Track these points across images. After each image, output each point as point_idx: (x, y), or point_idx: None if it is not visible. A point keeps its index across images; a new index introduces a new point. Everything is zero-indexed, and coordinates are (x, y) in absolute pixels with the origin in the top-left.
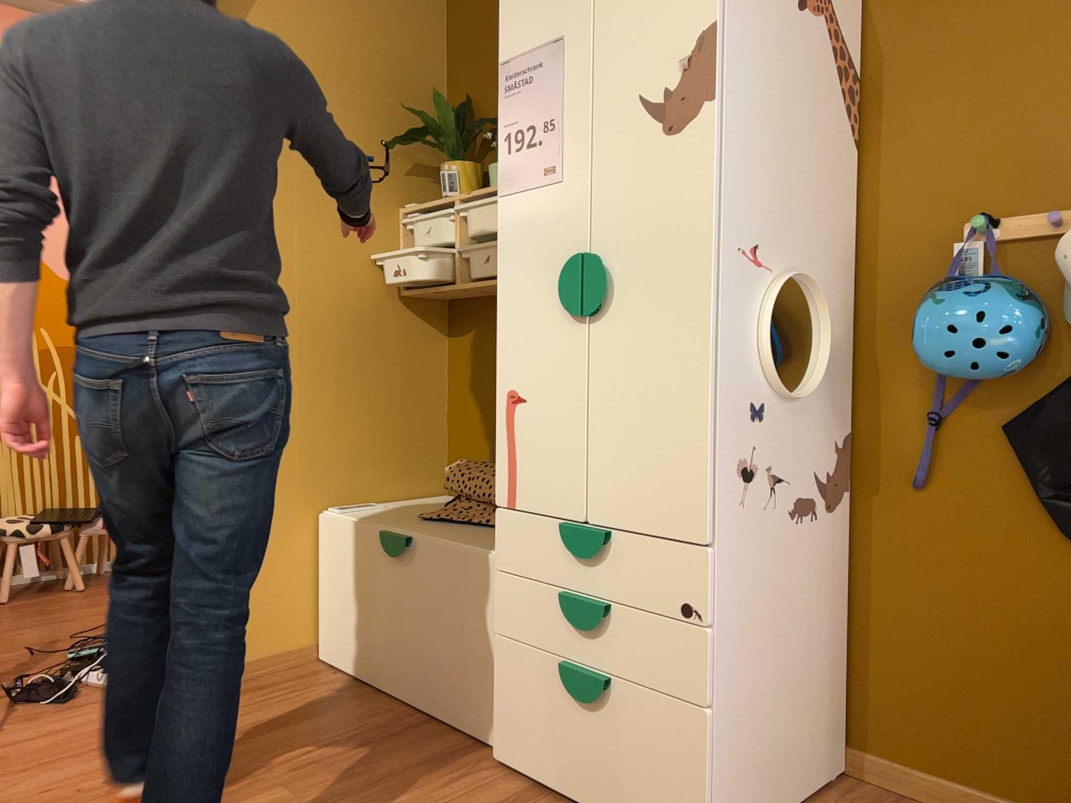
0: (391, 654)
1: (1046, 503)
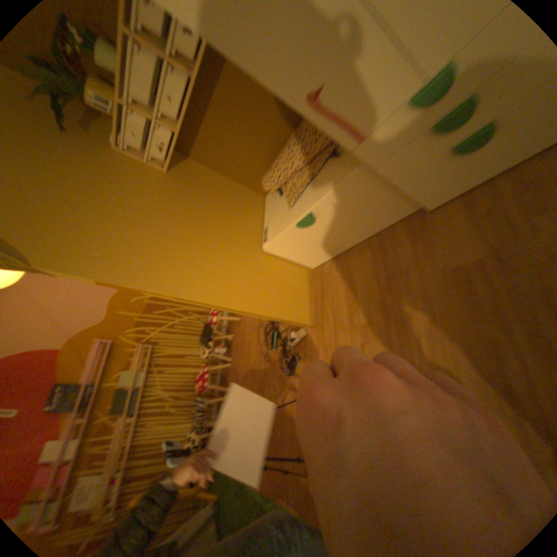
0: (342, 239)
1: None
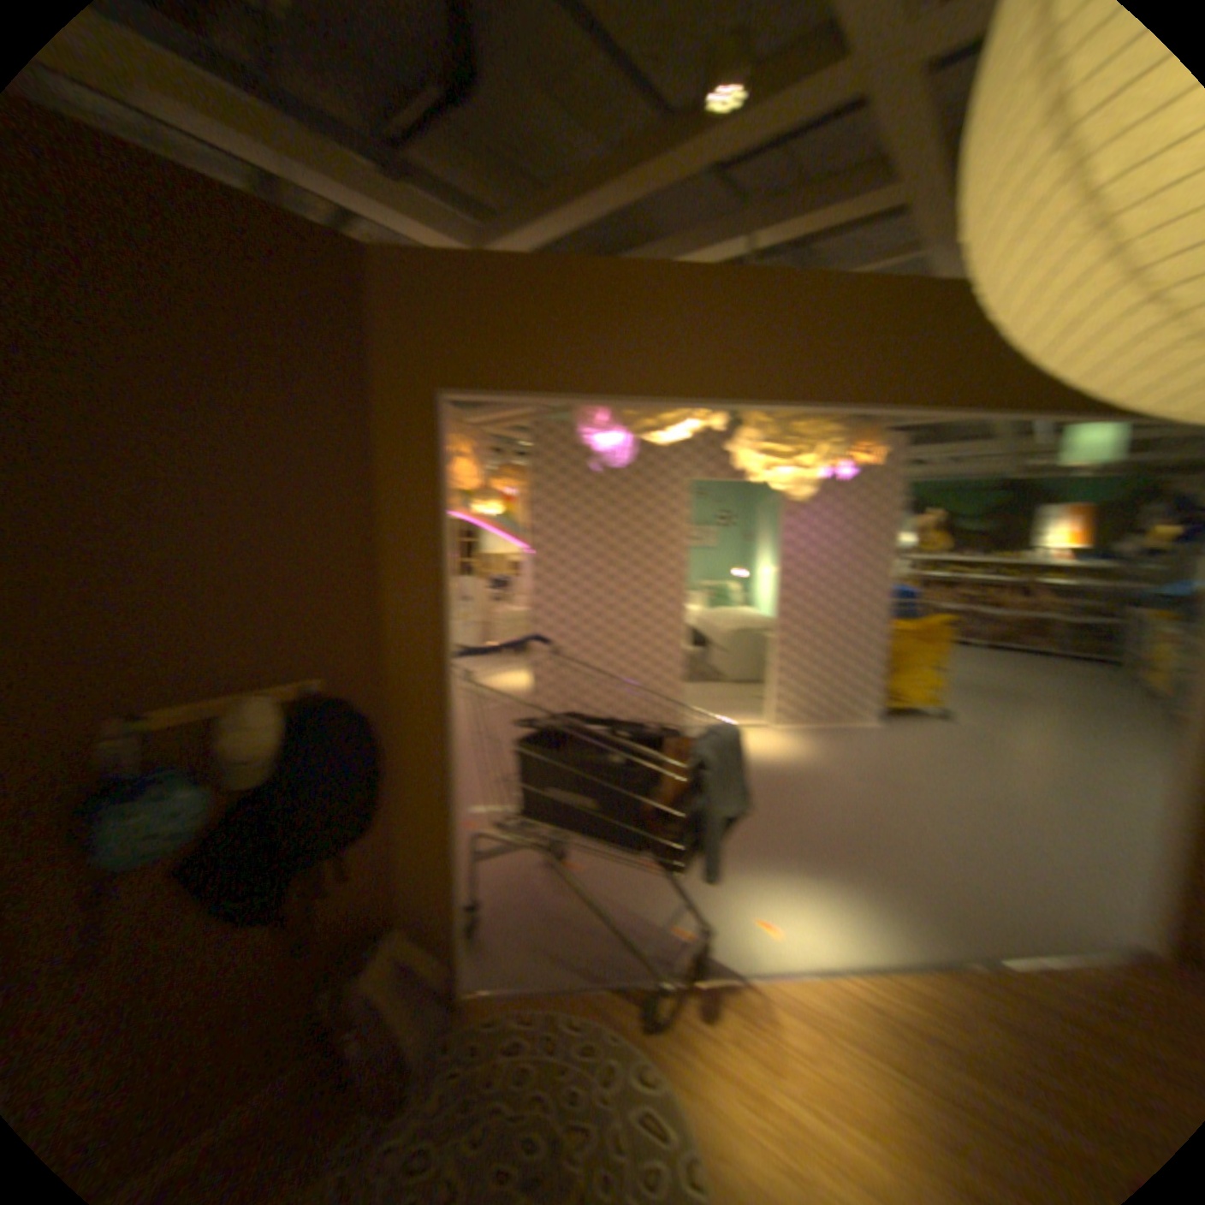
0: None
1: (206, 916)
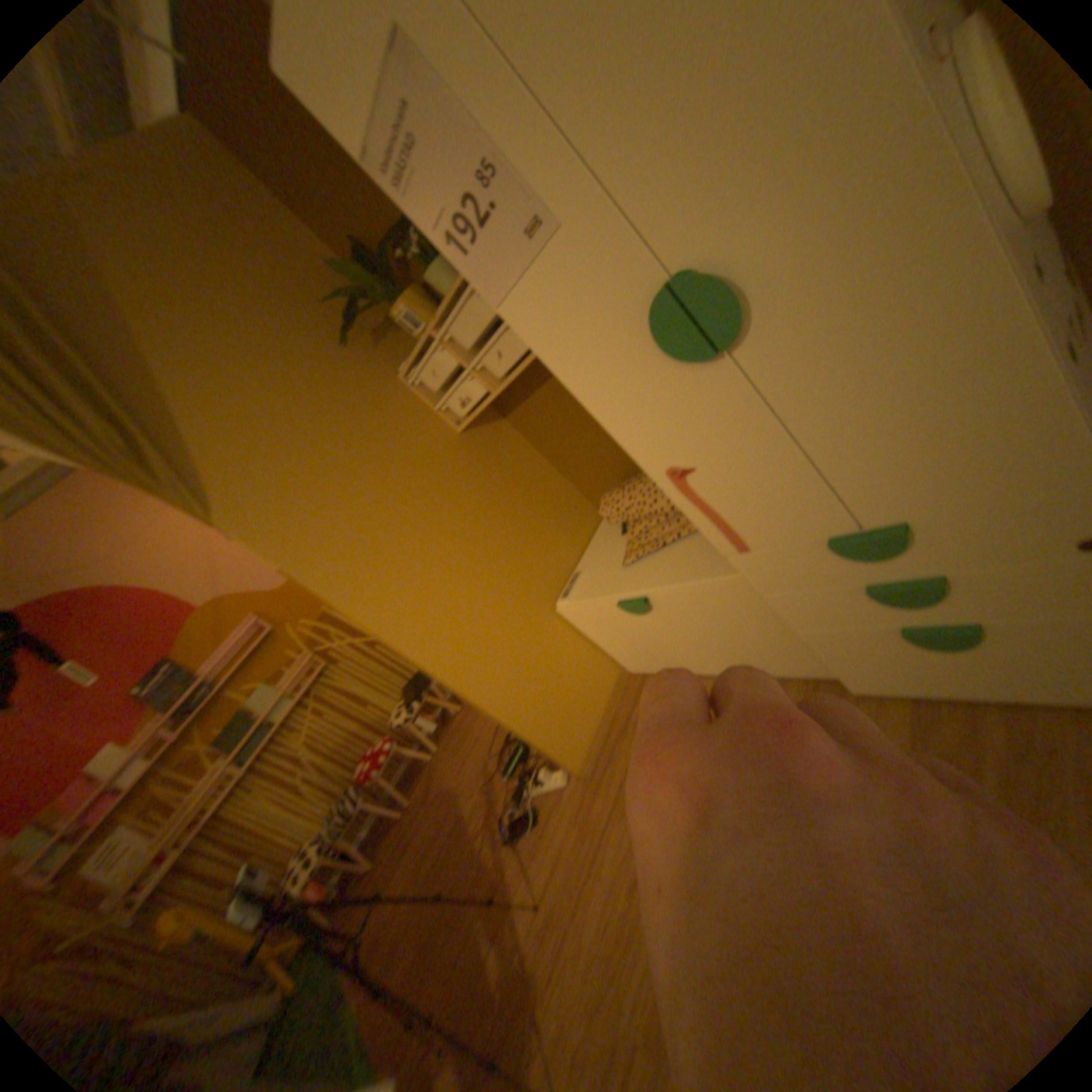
0: (690, 655)
1: None
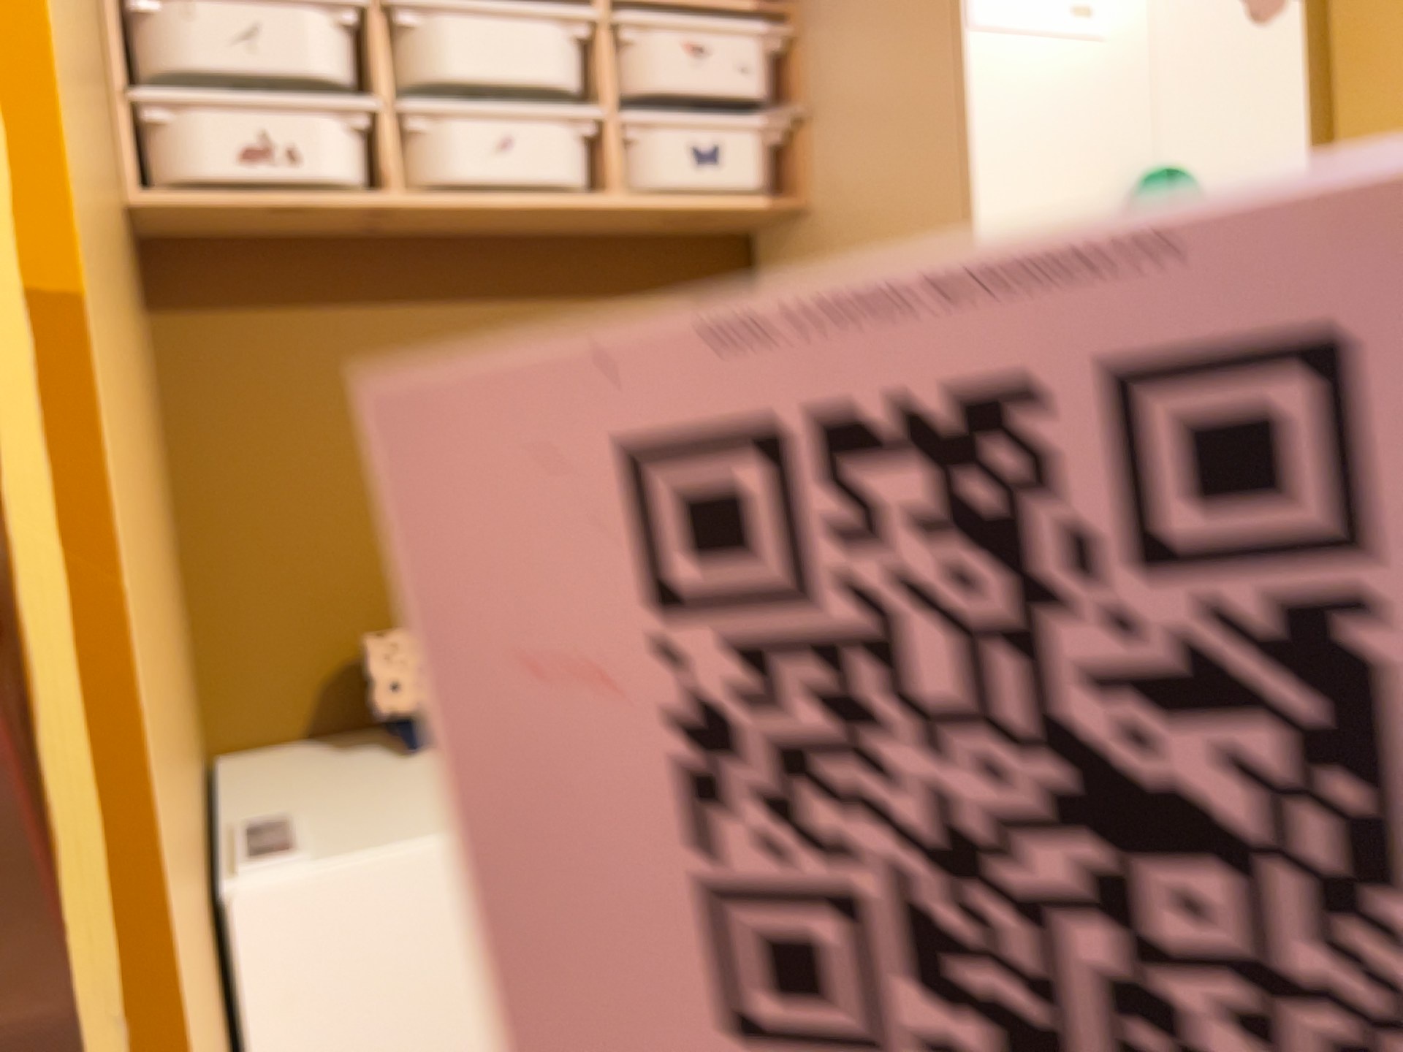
0: None
1: None
